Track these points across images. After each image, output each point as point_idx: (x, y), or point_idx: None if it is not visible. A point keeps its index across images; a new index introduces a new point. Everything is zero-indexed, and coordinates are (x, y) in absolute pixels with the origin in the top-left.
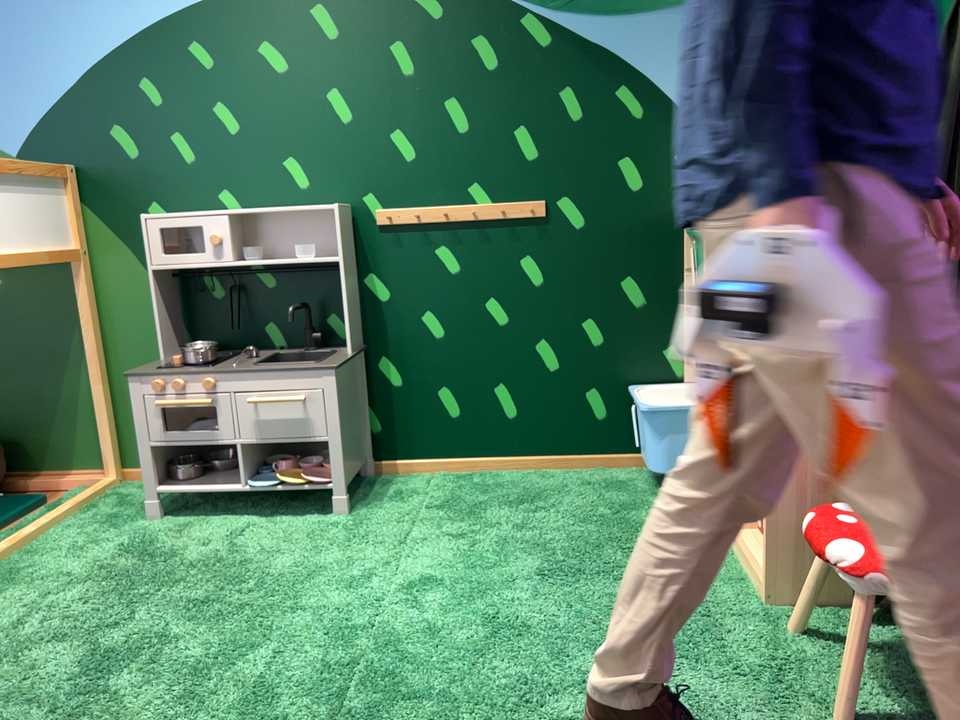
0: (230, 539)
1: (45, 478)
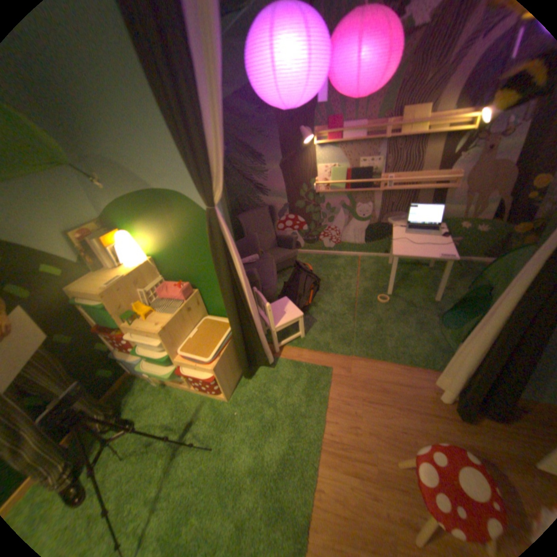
0: None
1: None
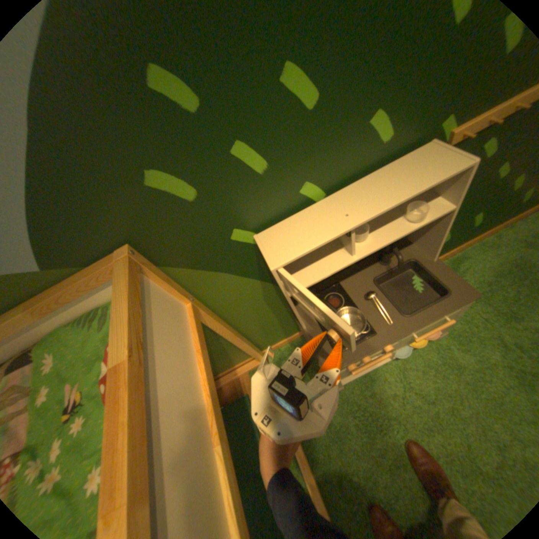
0: (408, 388)
1: (227, 379)
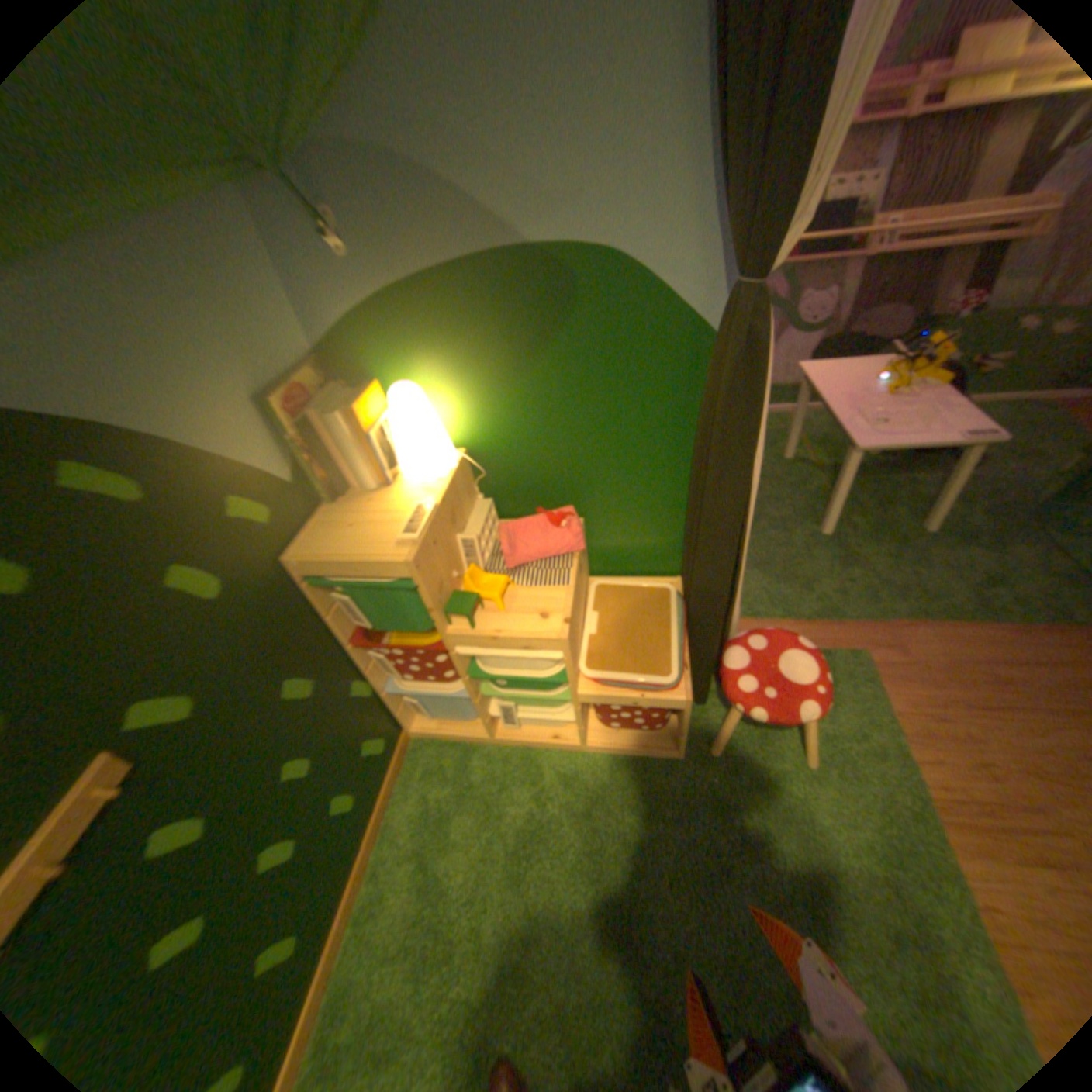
0: None
1: None
